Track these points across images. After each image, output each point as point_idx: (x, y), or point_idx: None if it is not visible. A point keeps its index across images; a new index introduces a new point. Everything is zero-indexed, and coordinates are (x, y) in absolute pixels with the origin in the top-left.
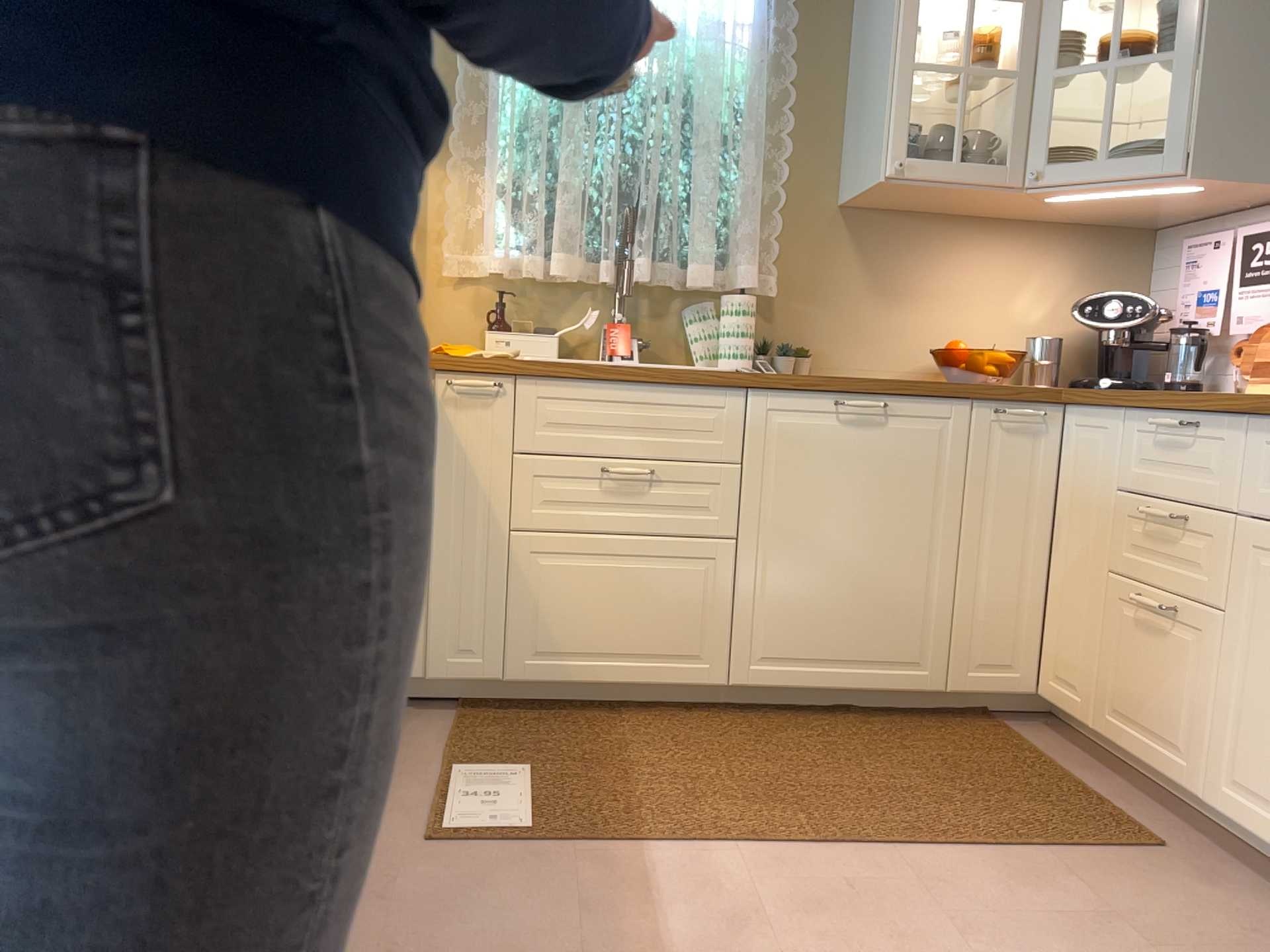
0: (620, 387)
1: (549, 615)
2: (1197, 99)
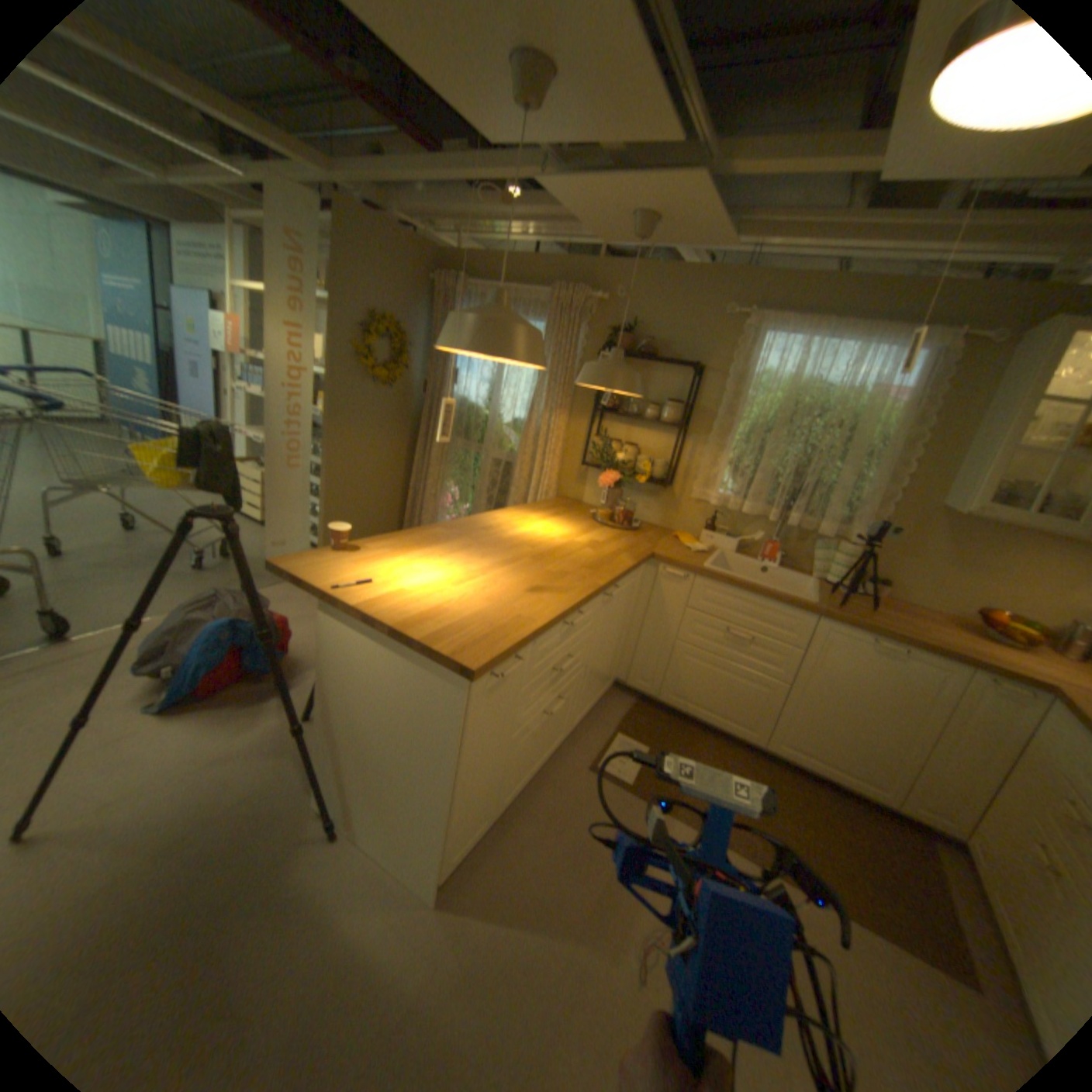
0: (747, 596)
1: (685, 684)
2: None
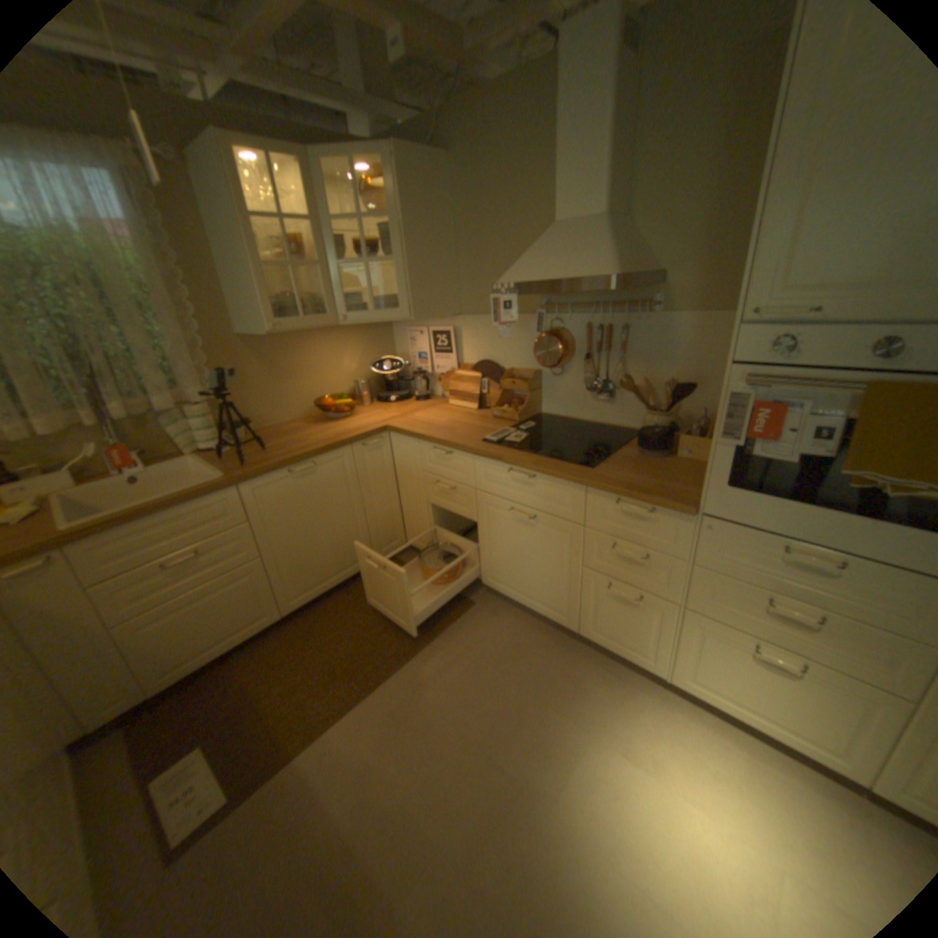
0: (150, 521)
1: (163, 655)
2: (406, 283)
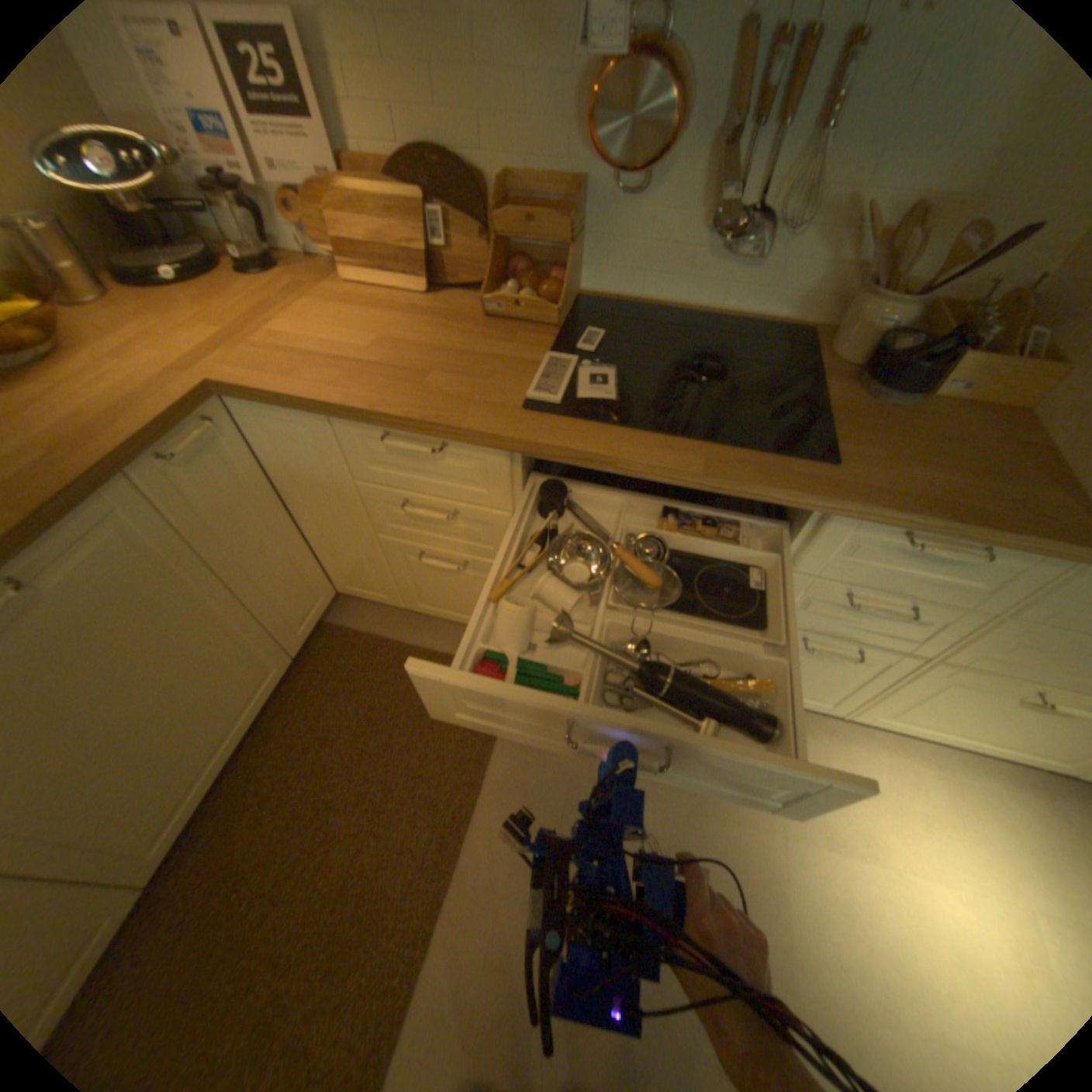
0: None
1: None
2: None
